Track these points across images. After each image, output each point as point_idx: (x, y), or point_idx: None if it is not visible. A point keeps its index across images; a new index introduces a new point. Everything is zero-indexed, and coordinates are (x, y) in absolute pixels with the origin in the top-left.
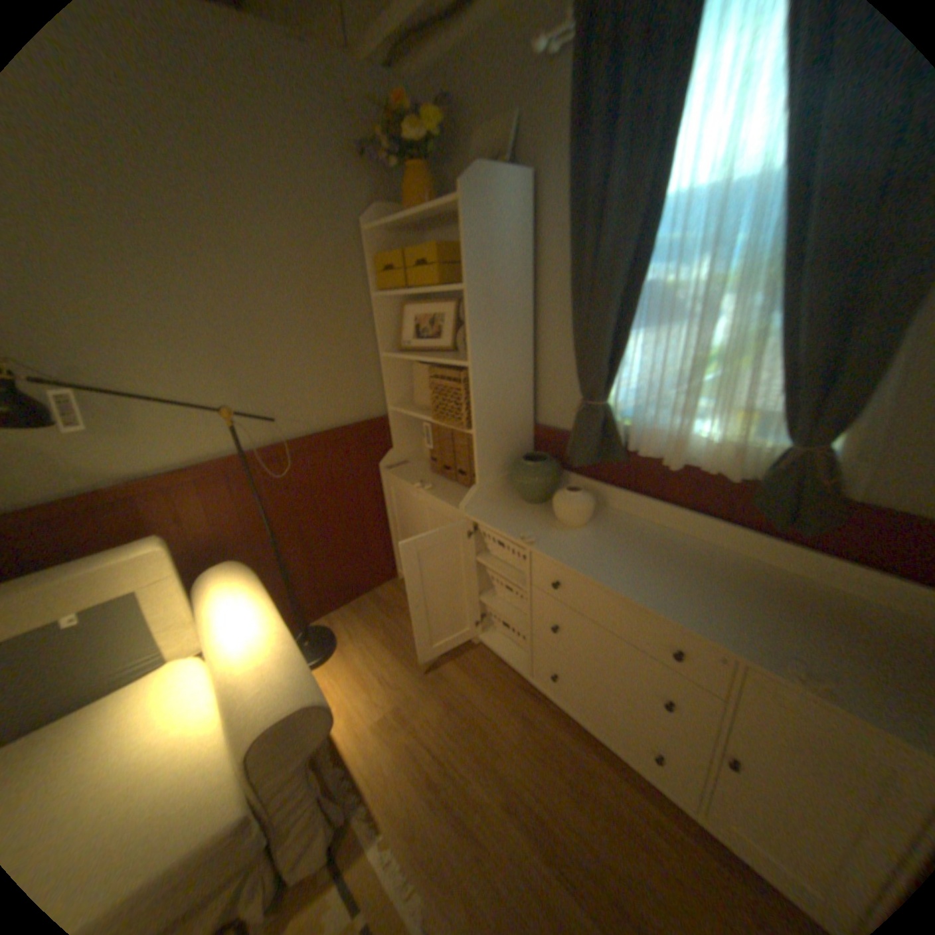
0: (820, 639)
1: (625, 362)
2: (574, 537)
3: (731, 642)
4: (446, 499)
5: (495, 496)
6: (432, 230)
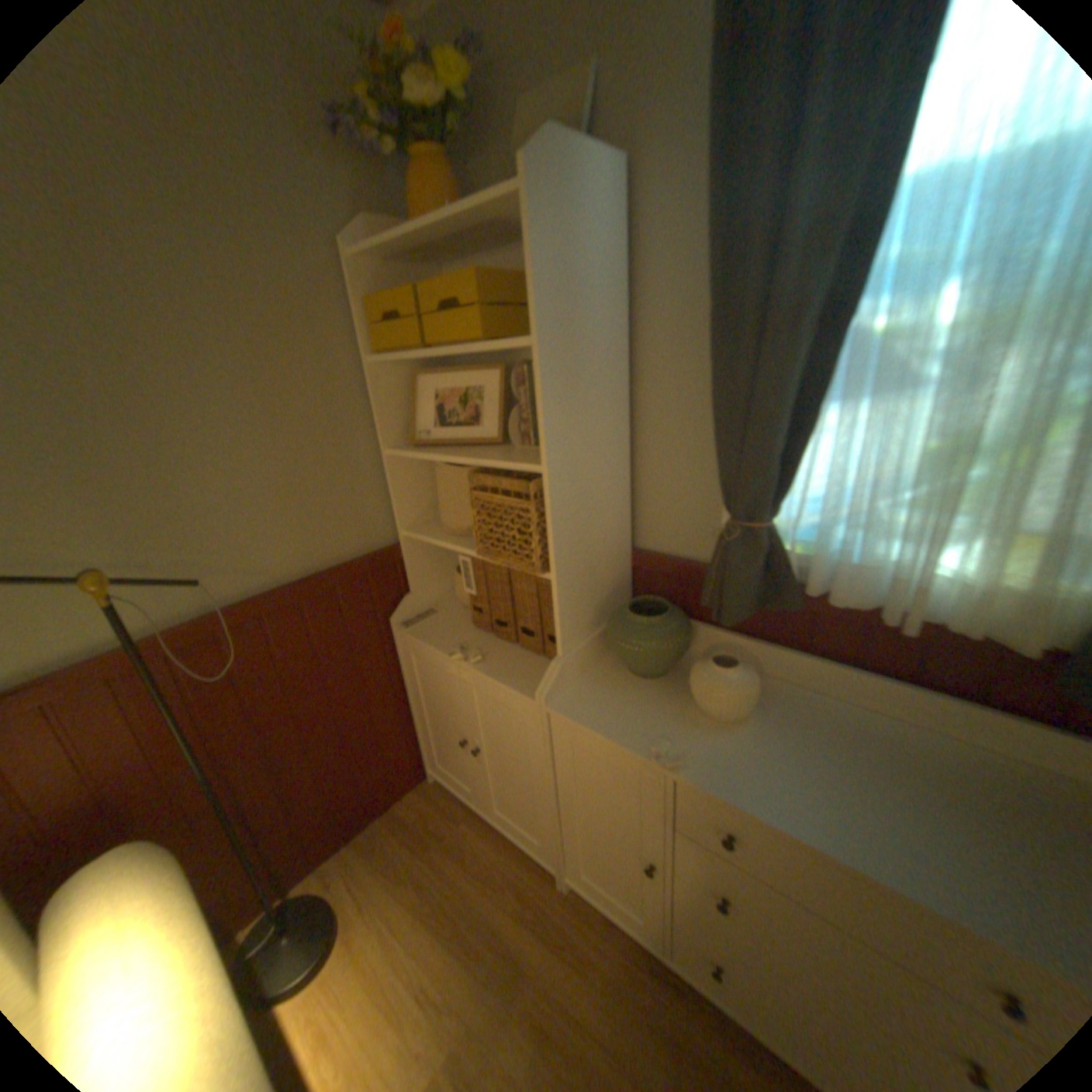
0: None
1: (803, 457)
2: (740, 744)
3: None
4: (508, 680)
5: (587, 669)
6: (454, 260)
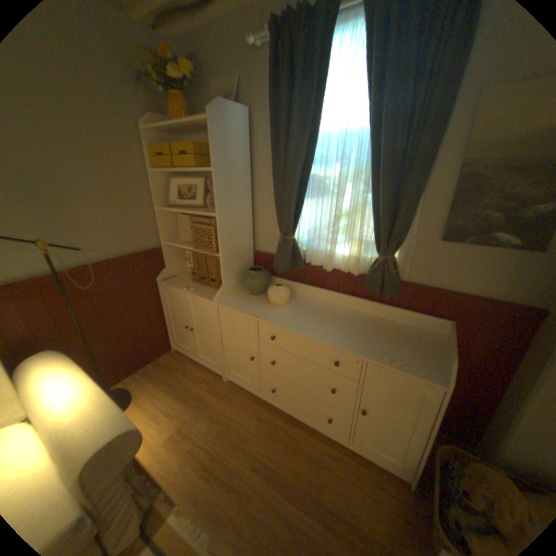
0: (394, 344)
1: (301, 216)
2: (280, 311)
3: (359, 352)
4: (203, 296)
5: (233, 293)
6: (186, 134)
